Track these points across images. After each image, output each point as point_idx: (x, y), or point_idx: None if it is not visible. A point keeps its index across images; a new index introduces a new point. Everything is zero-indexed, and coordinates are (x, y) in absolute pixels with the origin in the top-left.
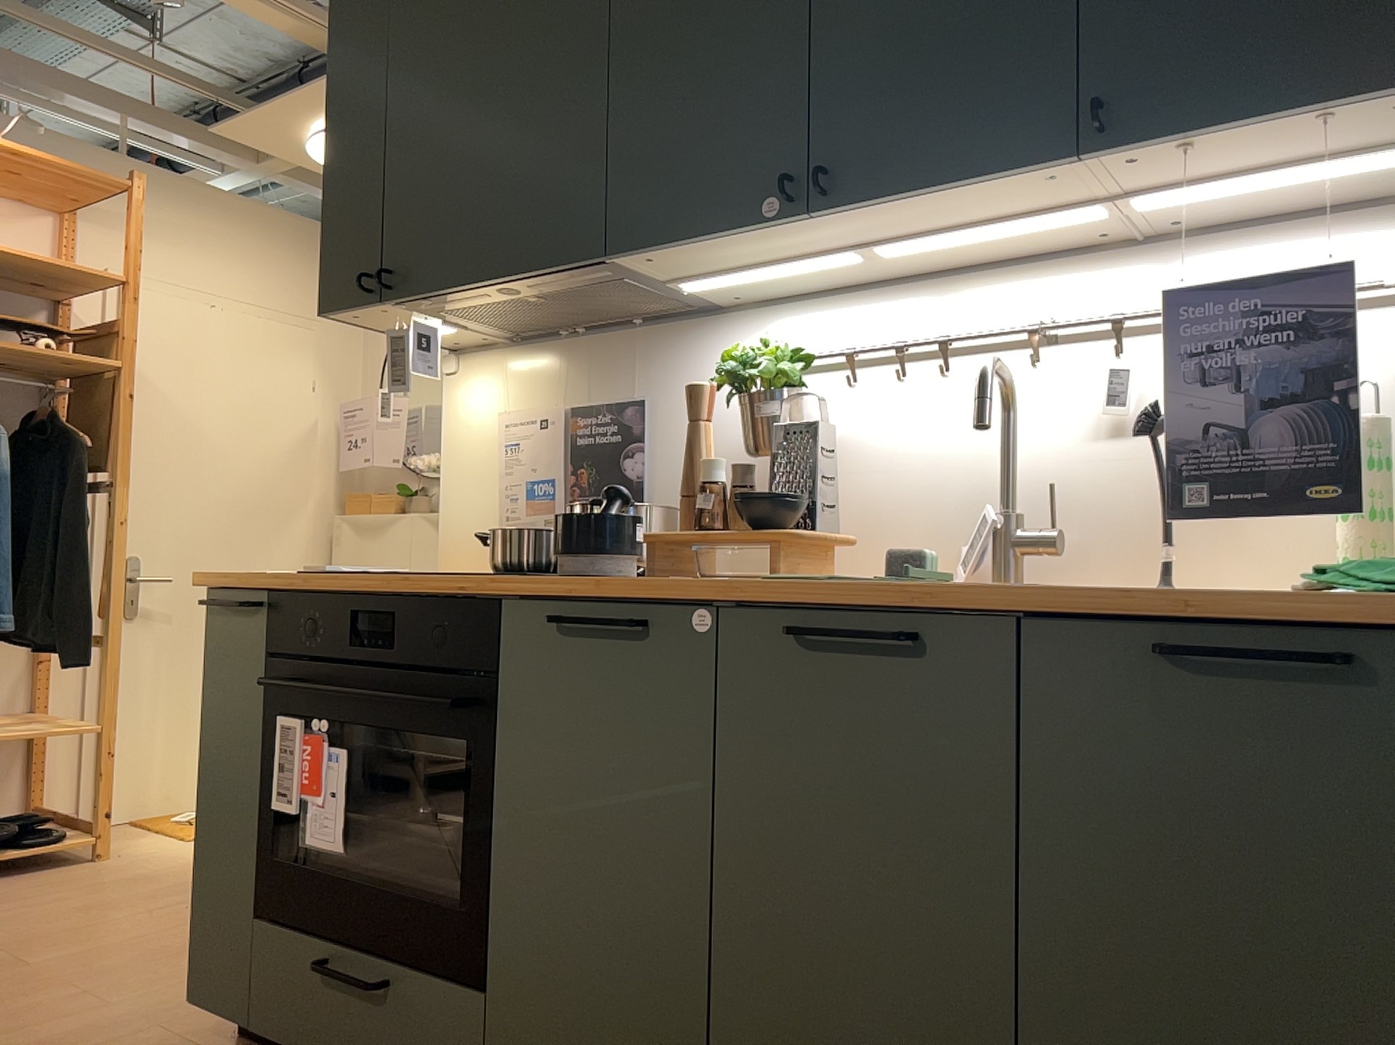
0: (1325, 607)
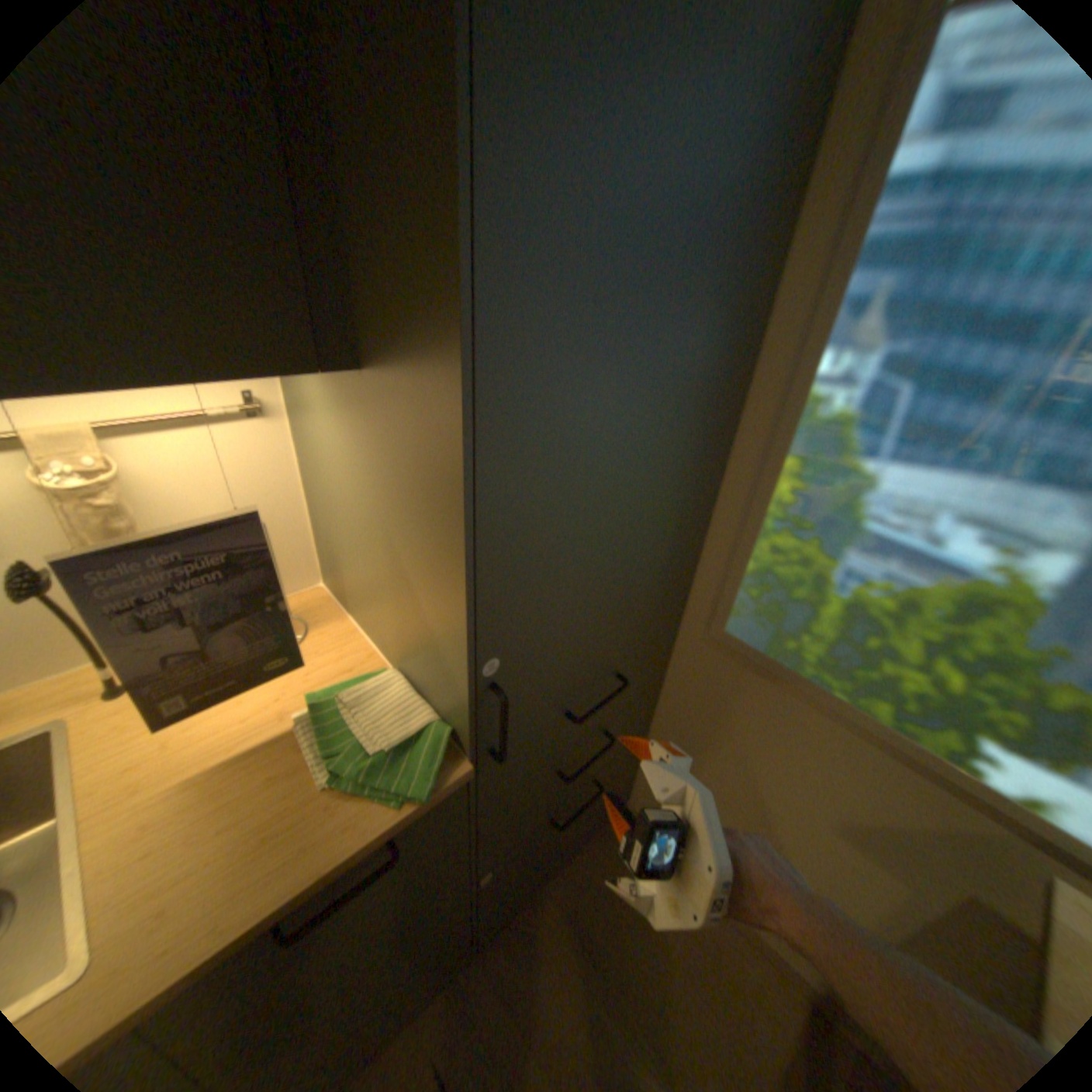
0: (379, 846)
